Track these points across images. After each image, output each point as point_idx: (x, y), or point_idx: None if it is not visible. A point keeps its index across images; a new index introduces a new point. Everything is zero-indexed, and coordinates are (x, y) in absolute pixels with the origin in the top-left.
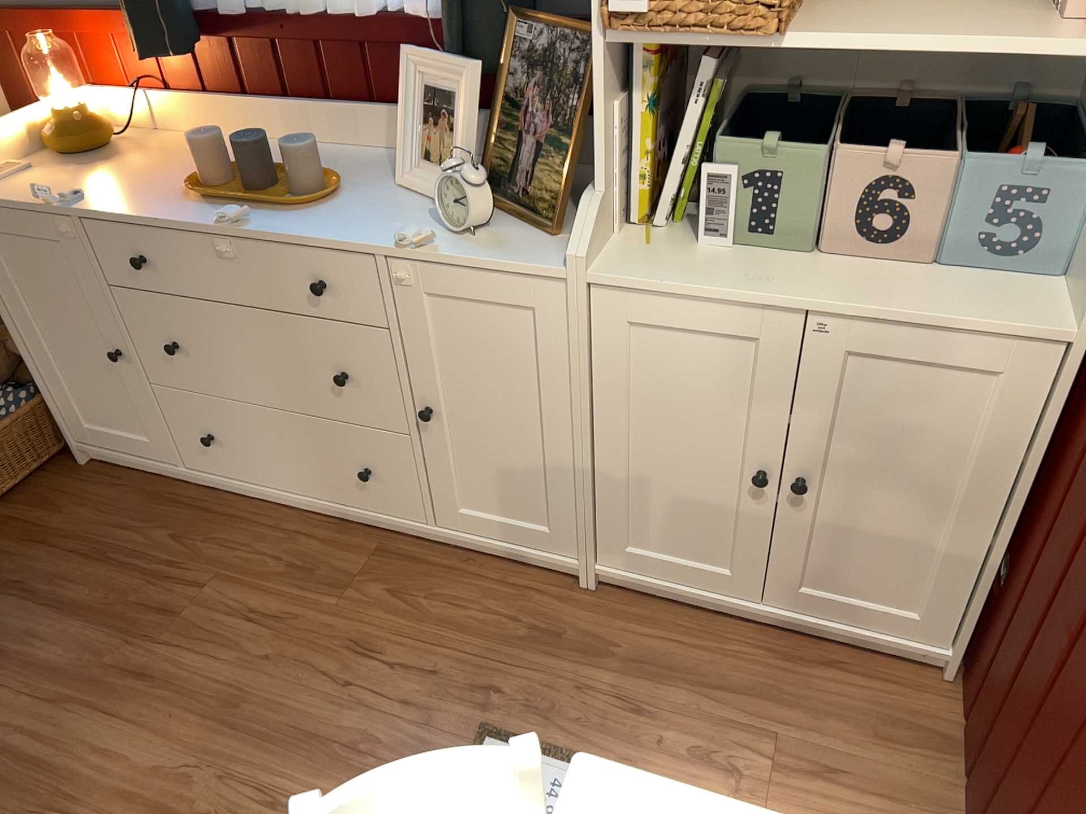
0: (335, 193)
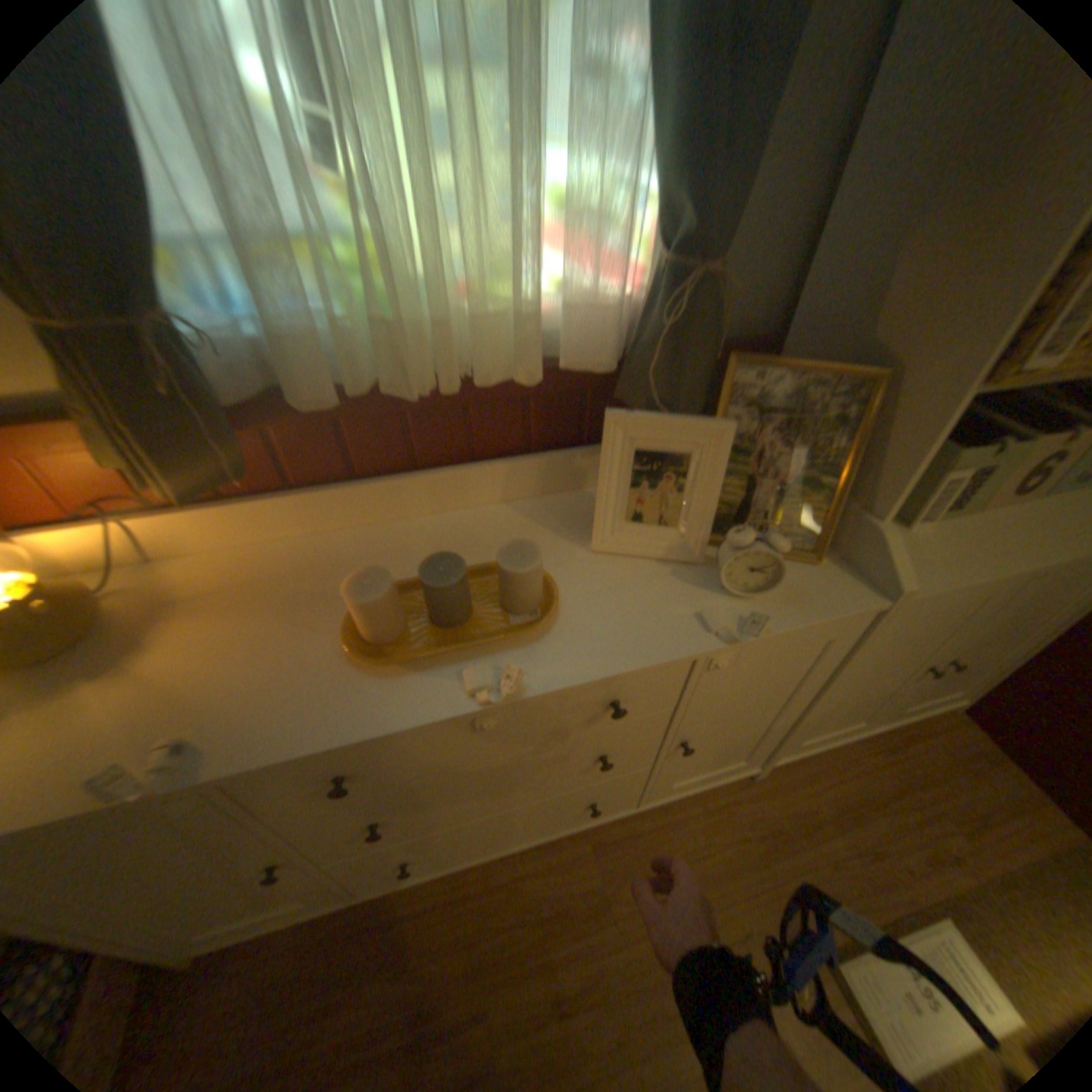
0: (554, 588)
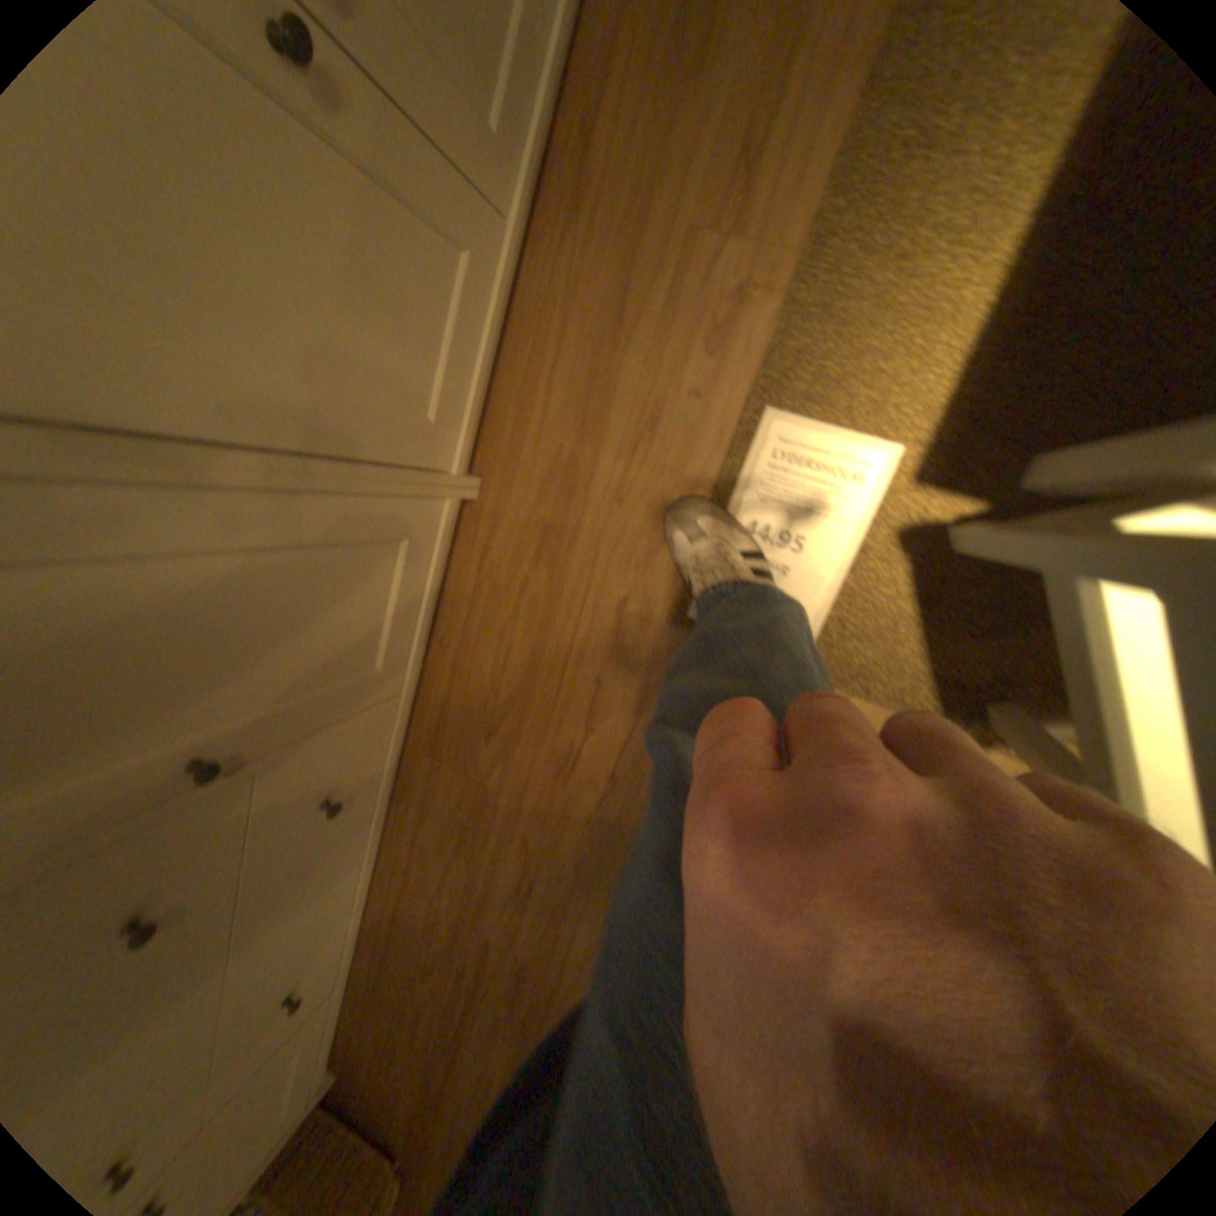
0: None
